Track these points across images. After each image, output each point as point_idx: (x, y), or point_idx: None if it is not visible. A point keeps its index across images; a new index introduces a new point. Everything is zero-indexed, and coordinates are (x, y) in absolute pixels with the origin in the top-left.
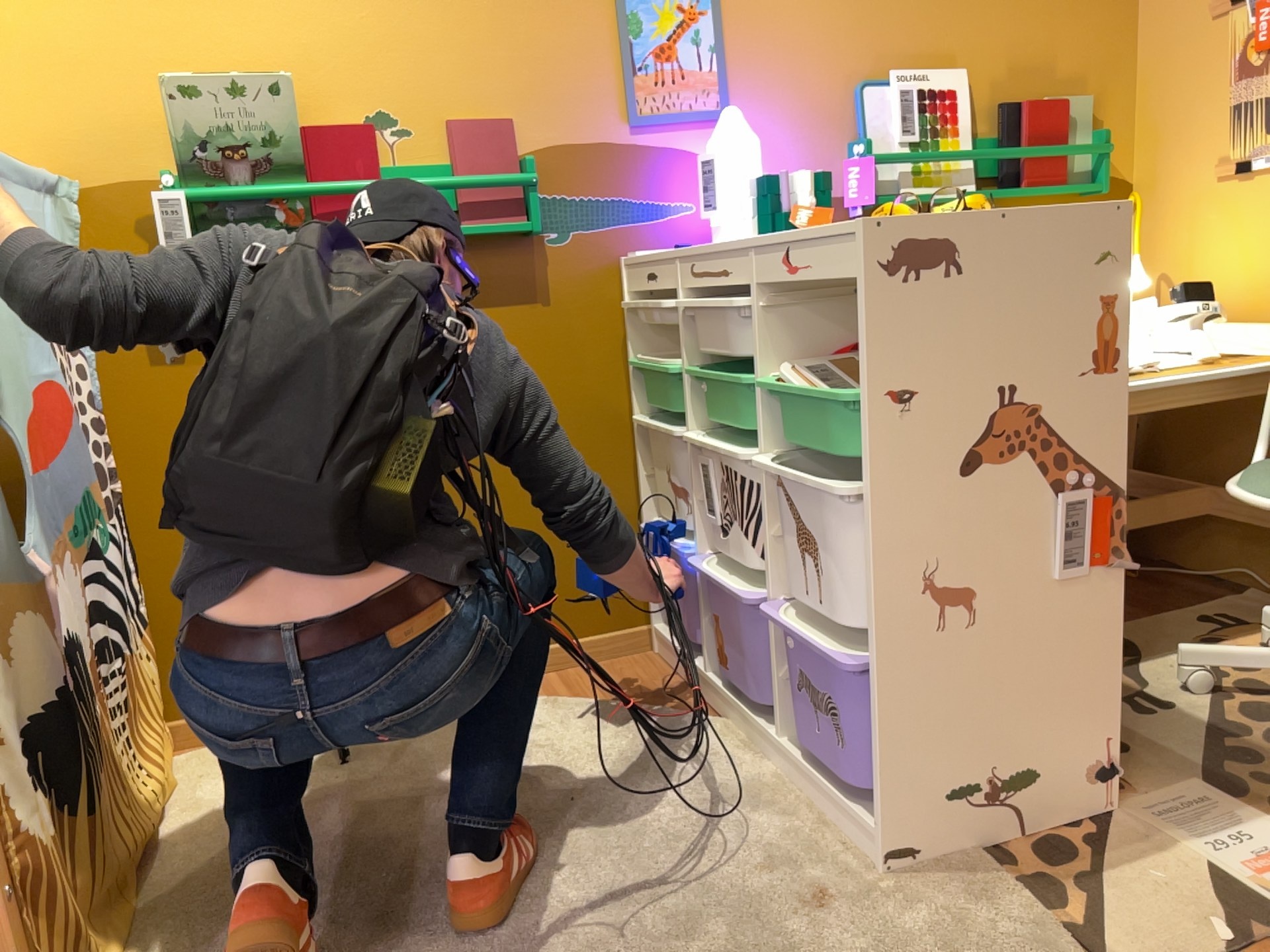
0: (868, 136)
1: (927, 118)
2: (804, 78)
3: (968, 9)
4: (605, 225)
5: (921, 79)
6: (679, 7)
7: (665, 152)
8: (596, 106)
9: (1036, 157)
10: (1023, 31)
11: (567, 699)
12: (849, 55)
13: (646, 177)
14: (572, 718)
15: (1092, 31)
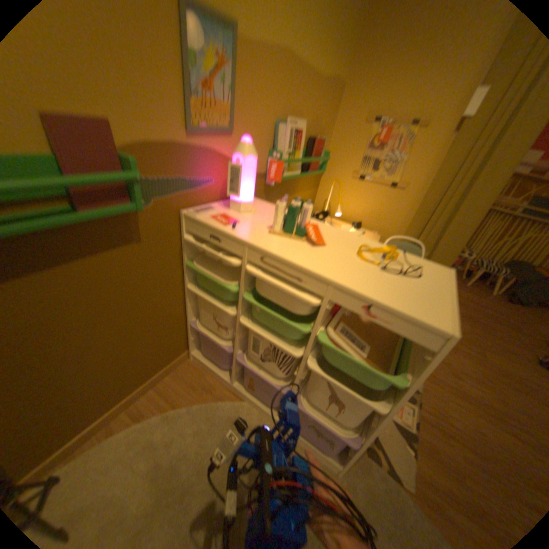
0: (278, 146)
1: (295, 140)
2: (262, 112)
3: (311, 90)
4: (173, 191)
5: (297, 122)
6: (218, 47)
7: (204, 147)
8: (168, 112)
9: (315, 159)
10: (320, 104)
11: (173, 412)
12: (278, 103)
13: (194, 162)
14: (184, 426)
15: (332, 109)
